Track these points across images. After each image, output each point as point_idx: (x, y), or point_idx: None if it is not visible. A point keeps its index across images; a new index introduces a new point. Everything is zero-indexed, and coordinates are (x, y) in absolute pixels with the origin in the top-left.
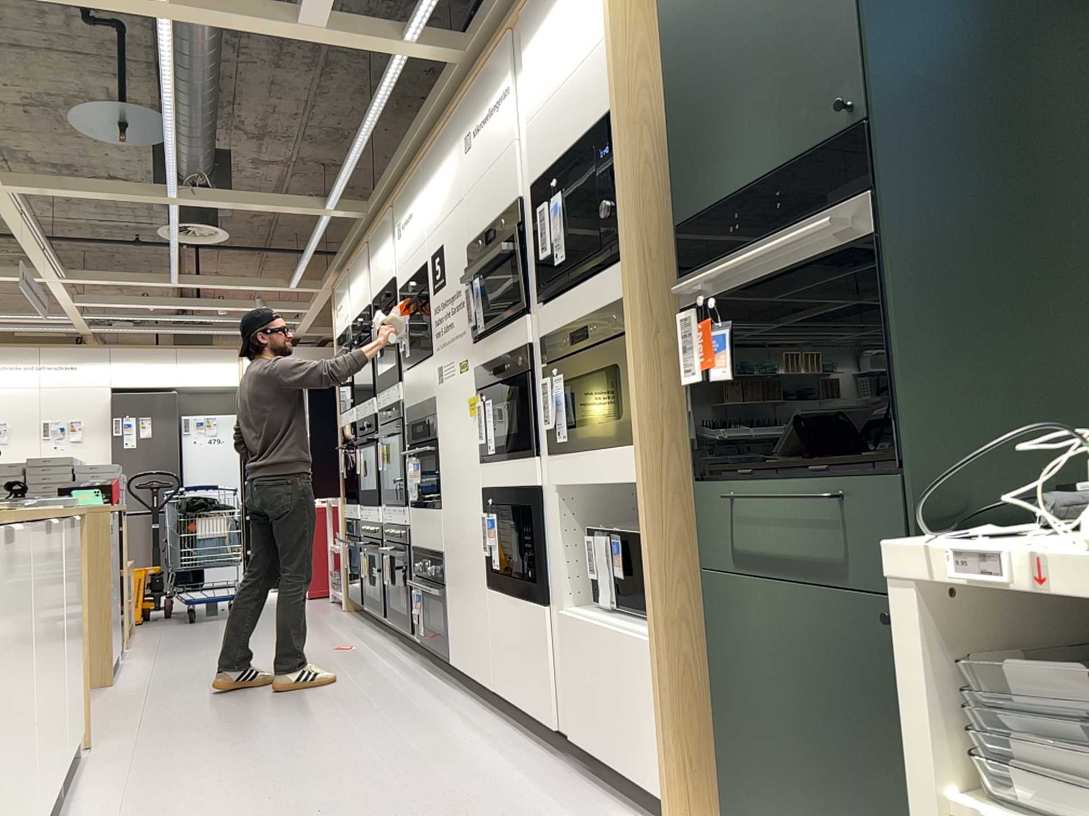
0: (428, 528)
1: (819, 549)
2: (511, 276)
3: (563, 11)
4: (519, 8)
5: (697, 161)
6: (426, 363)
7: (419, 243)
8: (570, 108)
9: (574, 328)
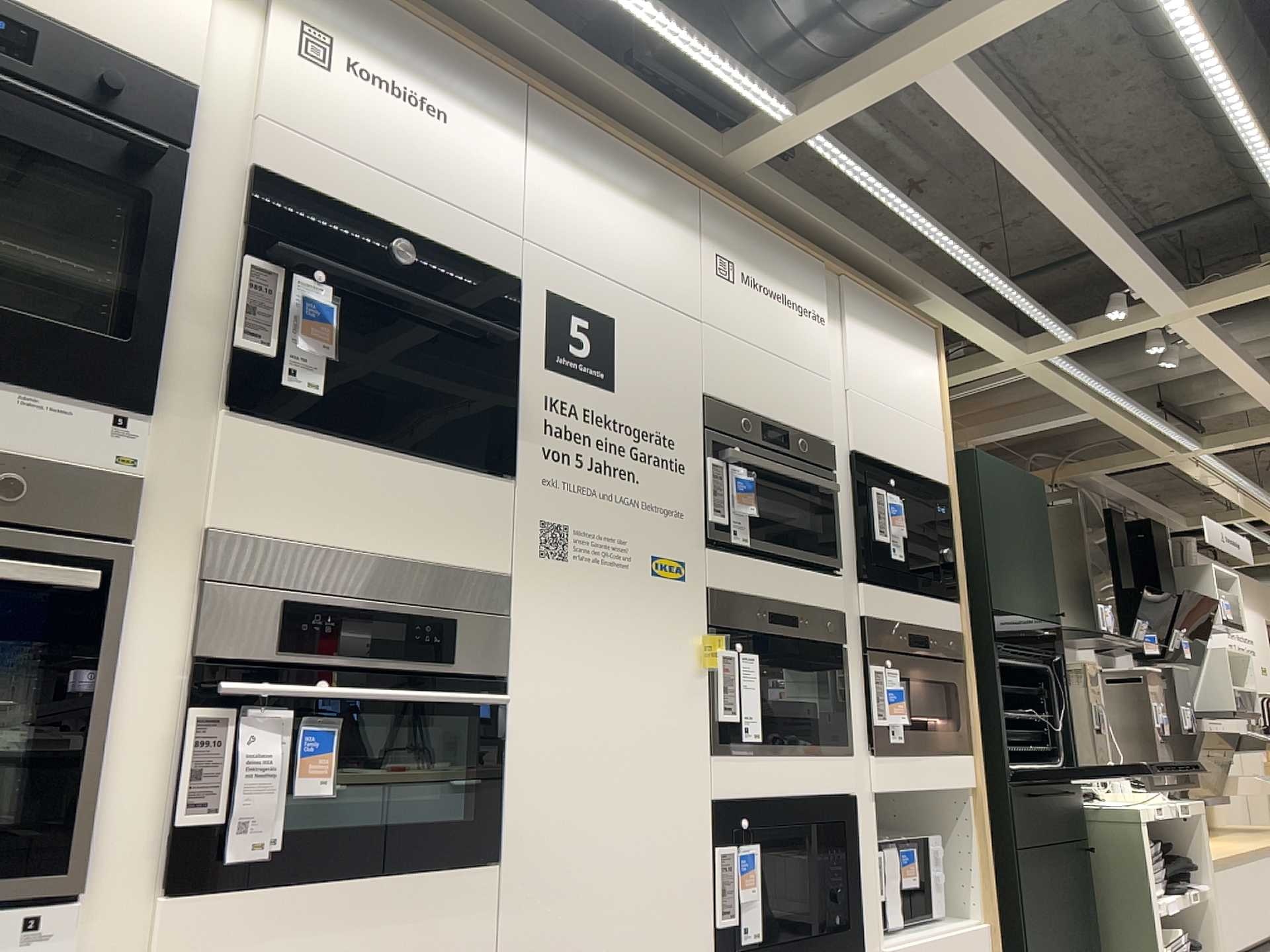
0: (378, 939)
1: (1057, 821)
2: (799, 509)
3: (899, 354)
4: (849, 273)
5: (999, 577)
6: (469, 482)
7: (485, 211)
8: (906, 437)
9: (909, 630)
